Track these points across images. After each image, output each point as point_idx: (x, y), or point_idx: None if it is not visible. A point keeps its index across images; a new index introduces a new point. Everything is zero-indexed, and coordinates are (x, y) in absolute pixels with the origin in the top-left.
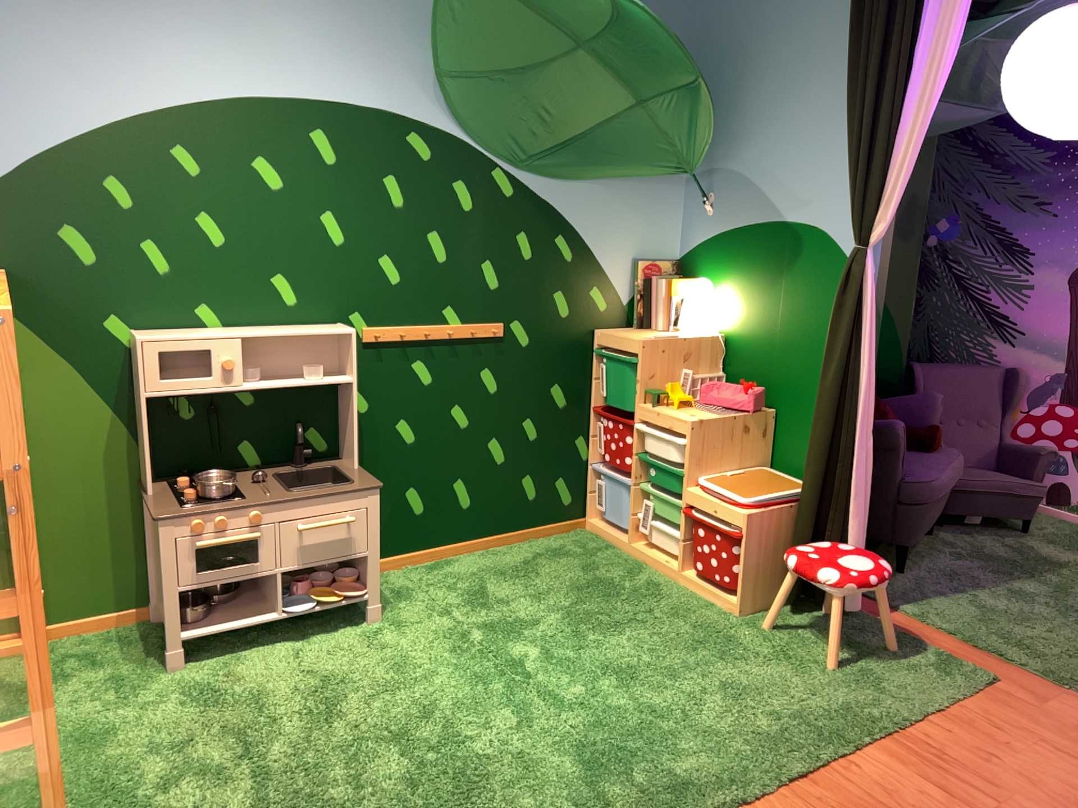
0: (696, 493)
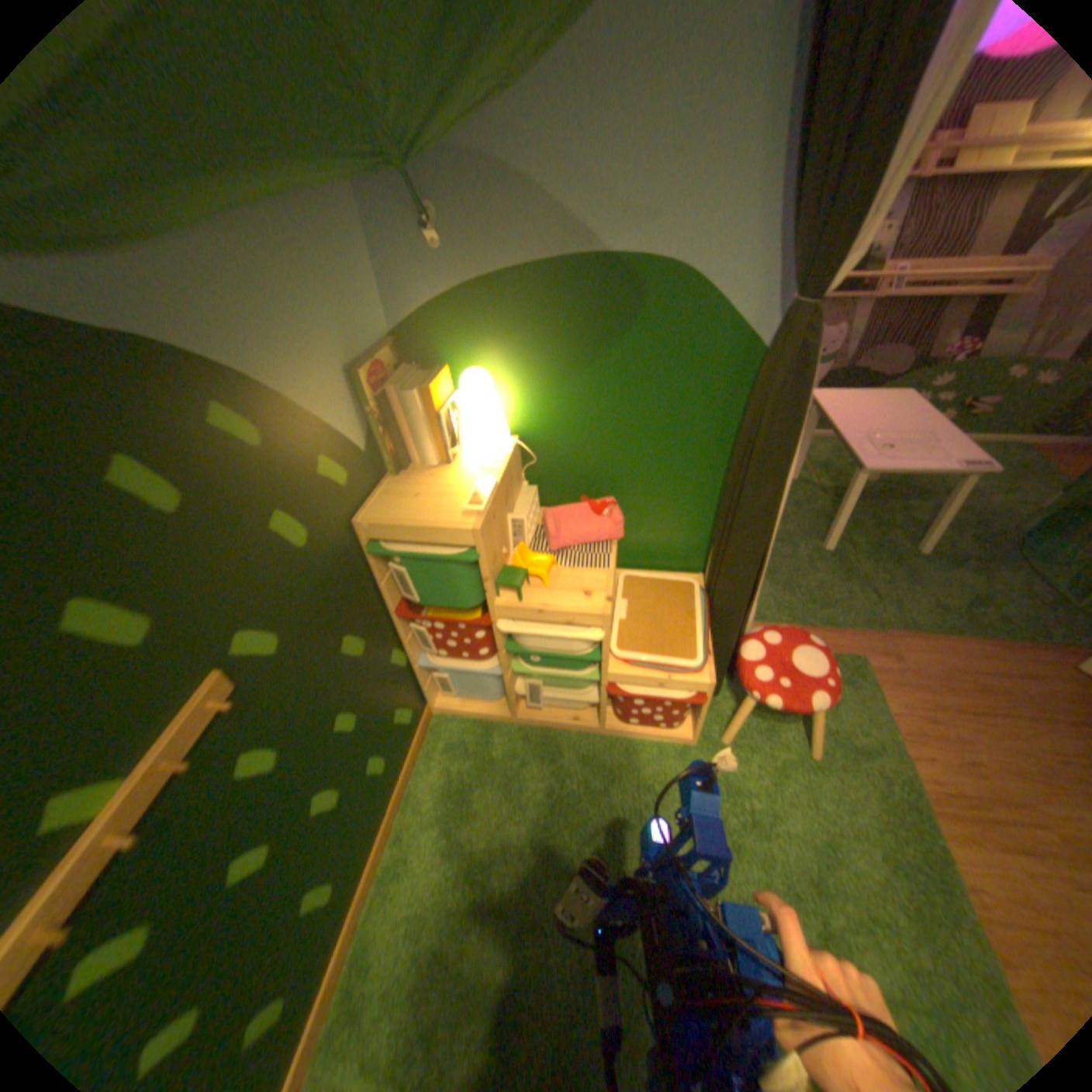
0: (630, 672)
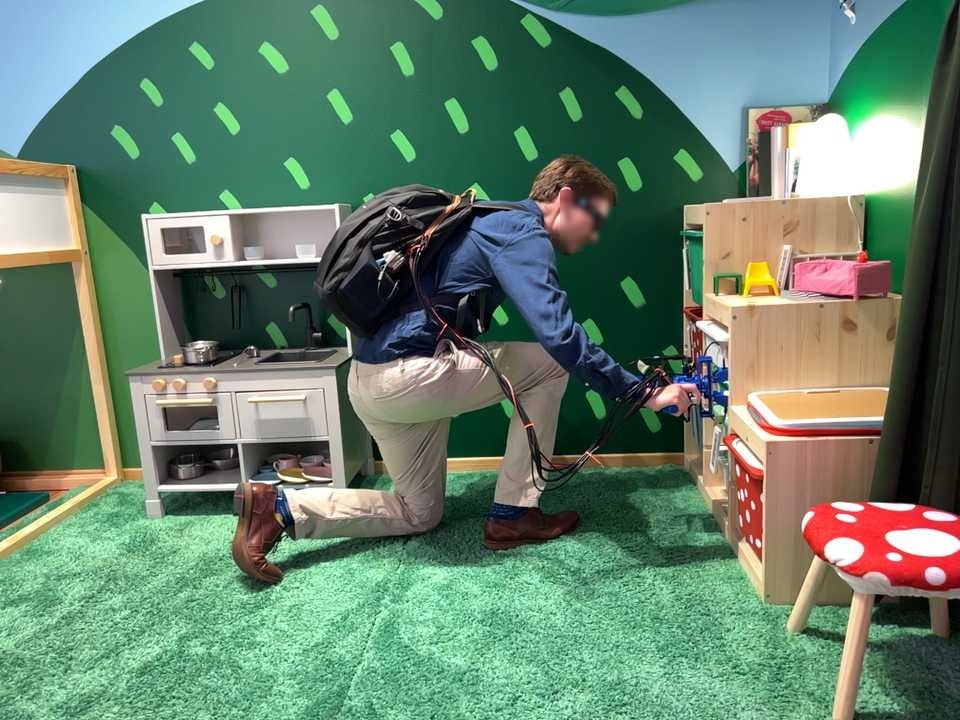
0: (739, 415)
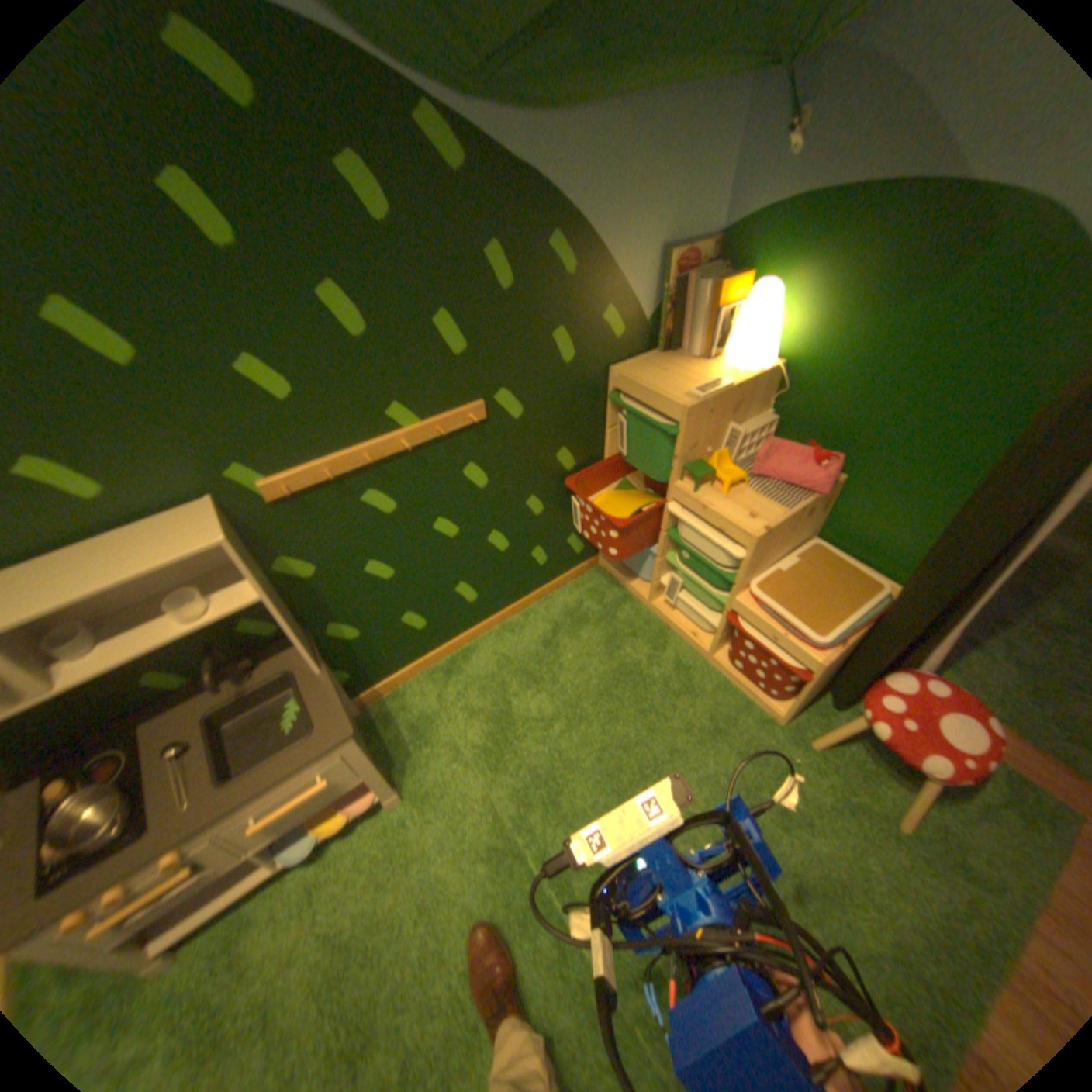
0: (753, 612)
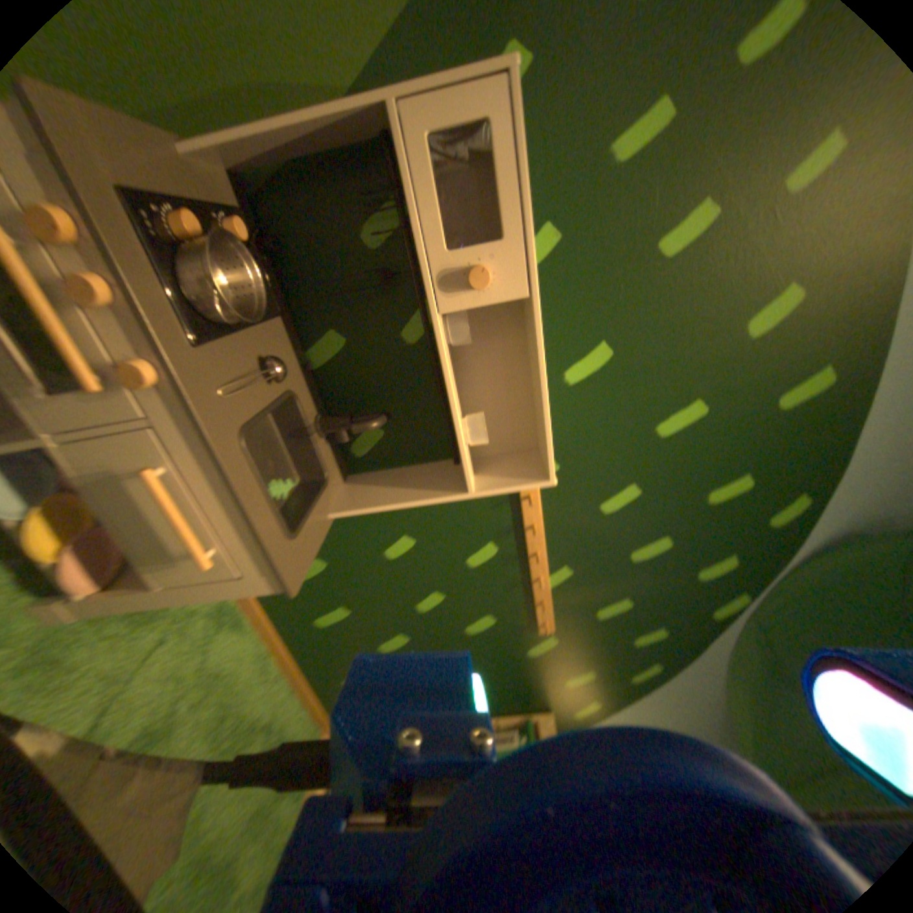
0: None
